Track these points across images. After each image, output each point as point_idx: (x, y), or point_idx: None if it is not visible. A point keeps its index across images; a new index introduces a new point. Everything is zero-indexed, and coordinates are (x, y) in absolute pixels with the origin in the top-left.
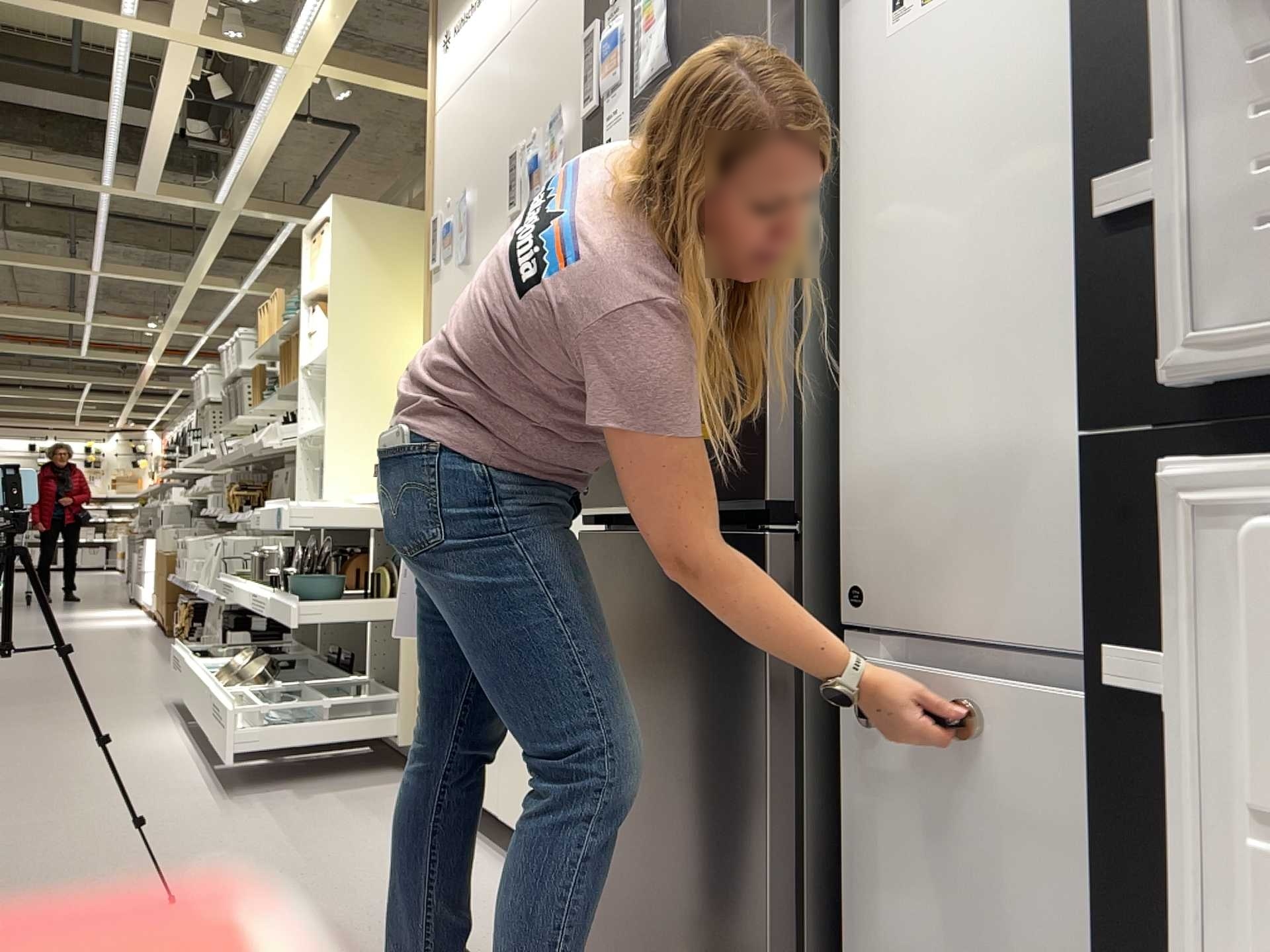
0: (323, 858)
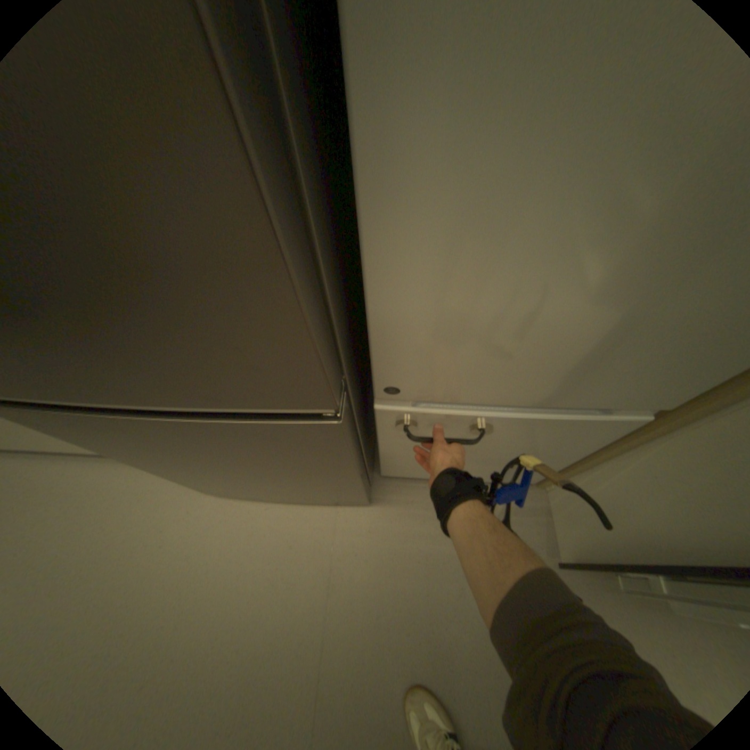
0: None
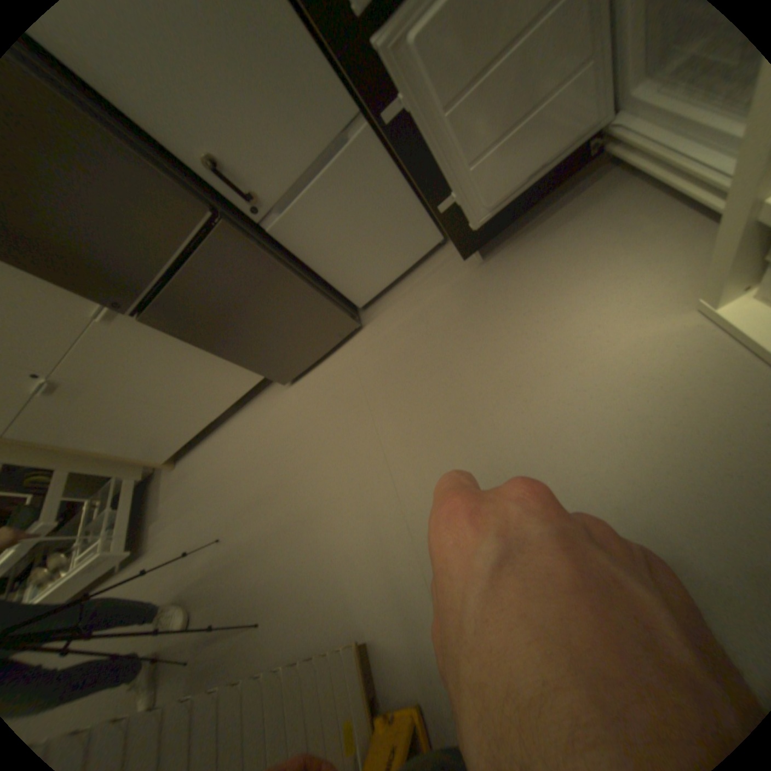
0: (206, 491)
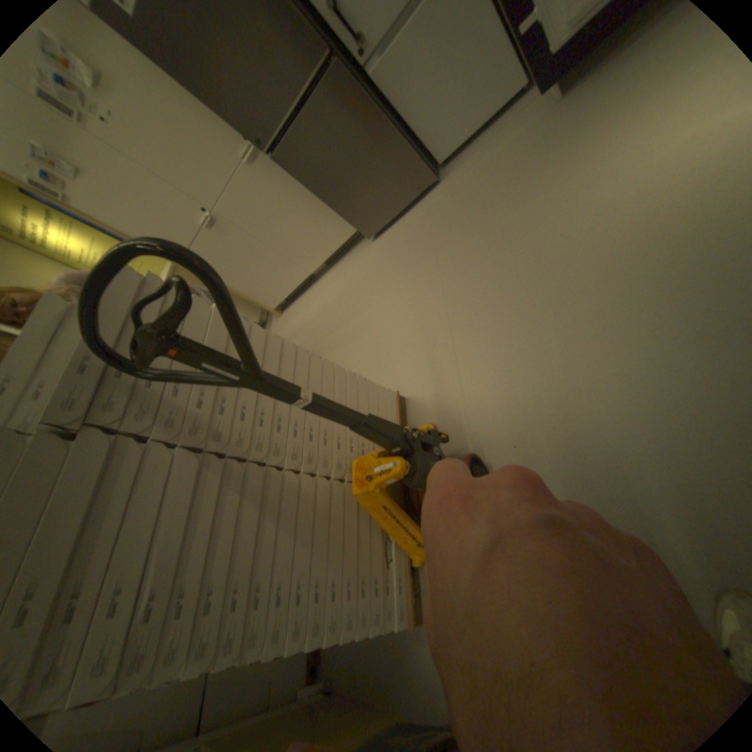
0: (303, 326)
